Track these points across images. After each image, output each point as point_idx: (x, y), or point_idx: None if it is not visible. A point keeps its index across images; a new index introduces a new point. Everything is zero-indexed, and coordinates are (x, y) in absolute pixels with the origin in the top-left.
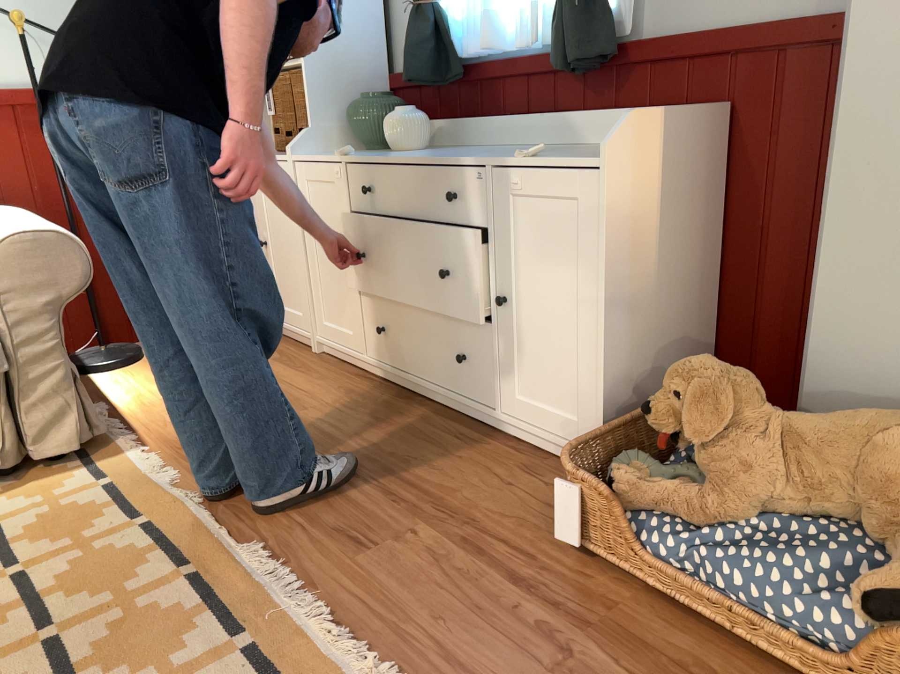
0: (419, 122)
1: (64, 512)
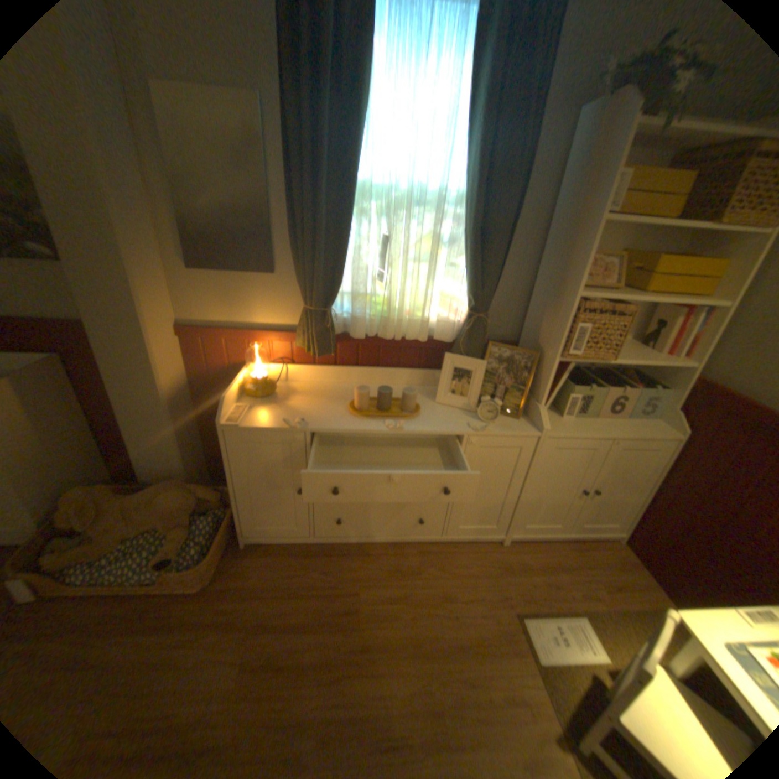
0: None
1: None
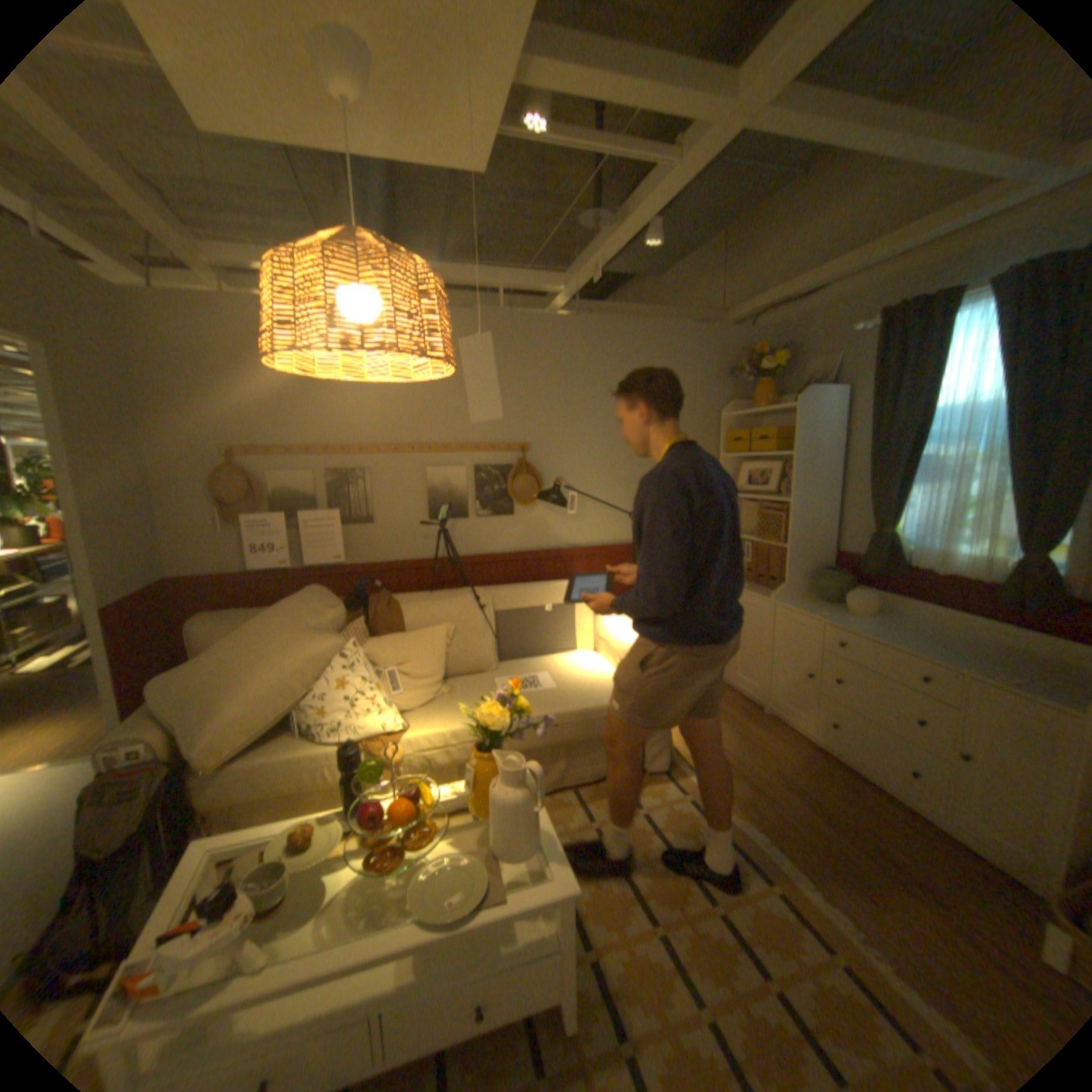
0: (875, 602)
1: (677, 817)
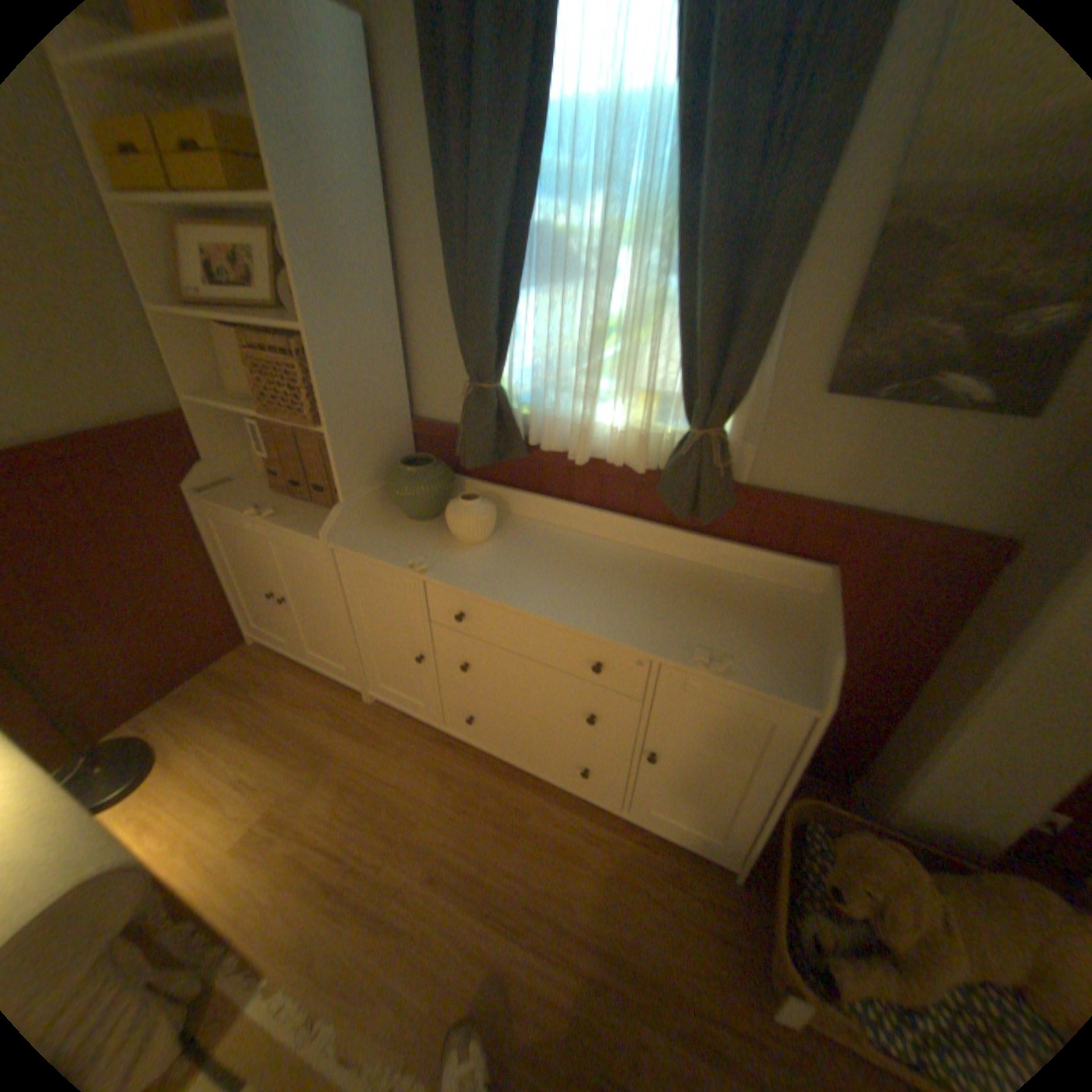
0: (492, 517)
1: None
